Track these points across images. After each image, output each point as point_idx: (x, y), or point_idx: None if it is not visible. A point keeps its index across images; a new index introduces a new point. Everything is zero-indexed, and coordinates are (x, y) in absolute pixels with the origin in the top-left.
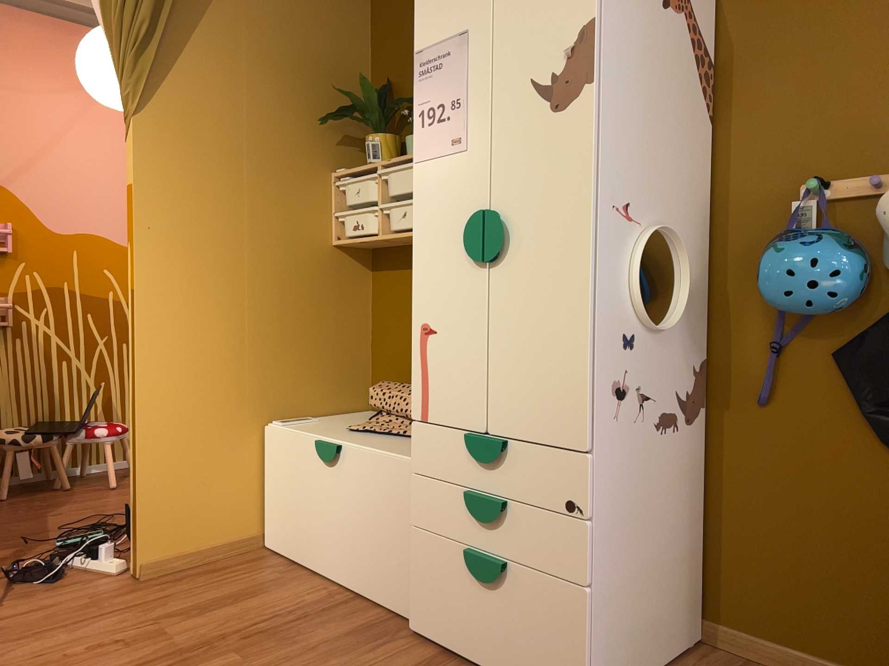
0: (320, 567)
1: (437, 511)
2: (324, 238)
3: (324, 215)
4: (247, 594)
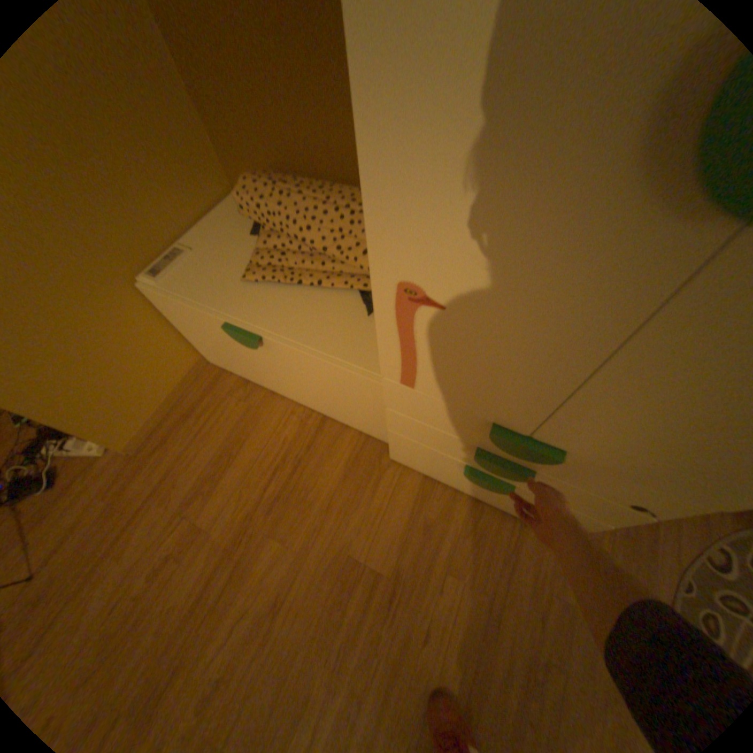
0: (278, 391)
1: (426, 436)
2: None
3: None
4: (235, 443)
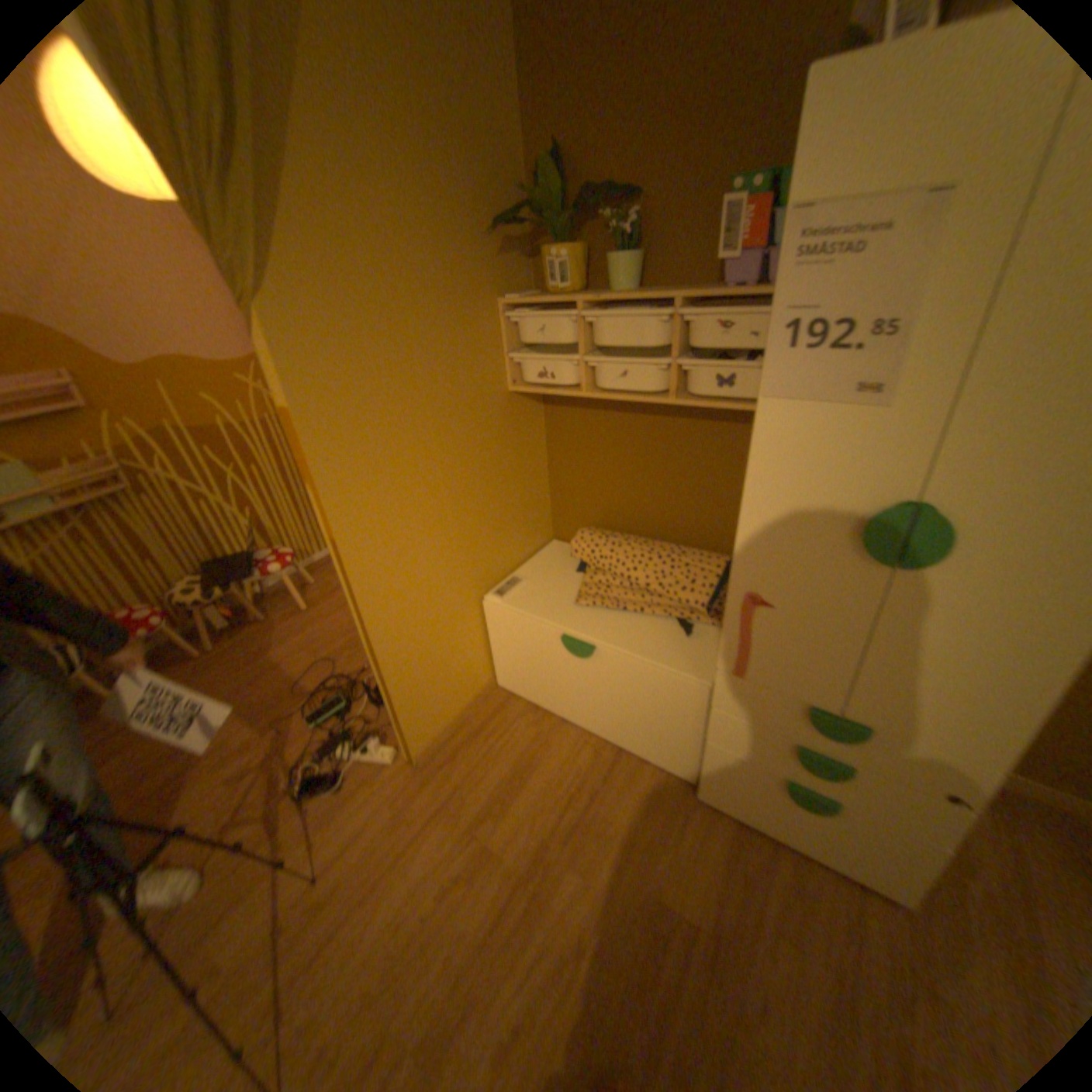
0: (571, 718)
1: (747, 743)
2: (500, 387)
3: (497, 358)
4: (525, 765)
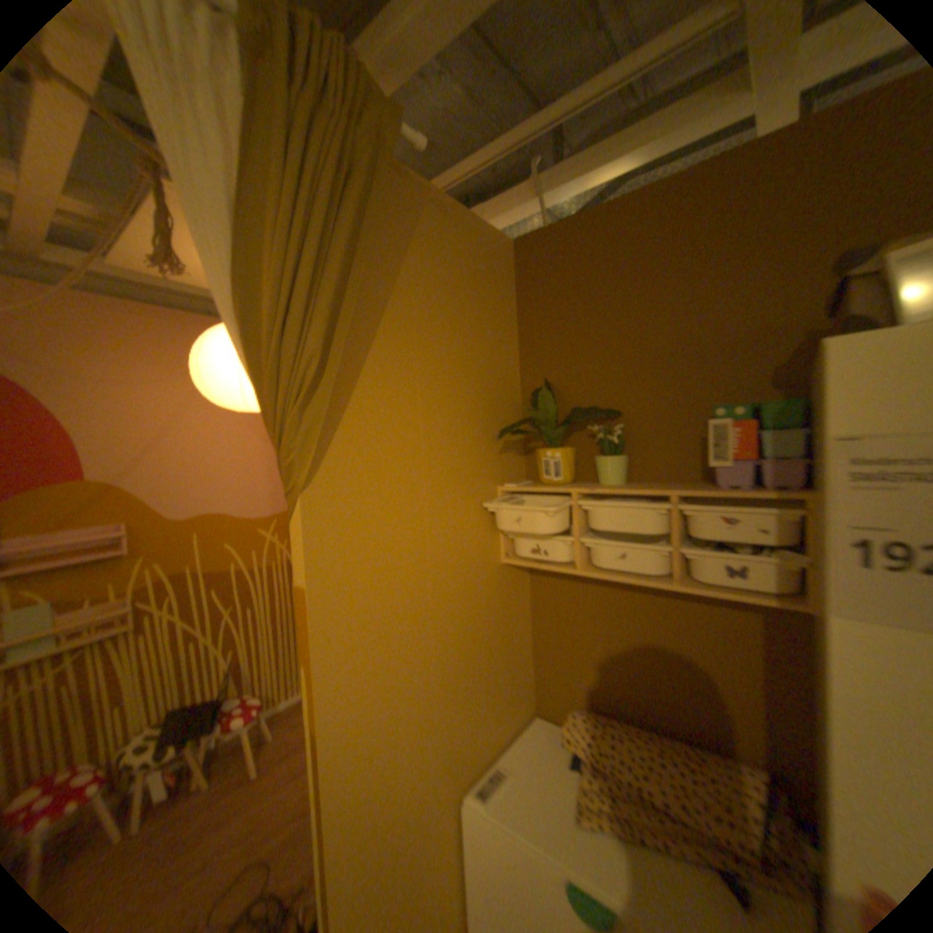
0: None
1: None
2: (494, 559)
3: (493, 533)
4: None
